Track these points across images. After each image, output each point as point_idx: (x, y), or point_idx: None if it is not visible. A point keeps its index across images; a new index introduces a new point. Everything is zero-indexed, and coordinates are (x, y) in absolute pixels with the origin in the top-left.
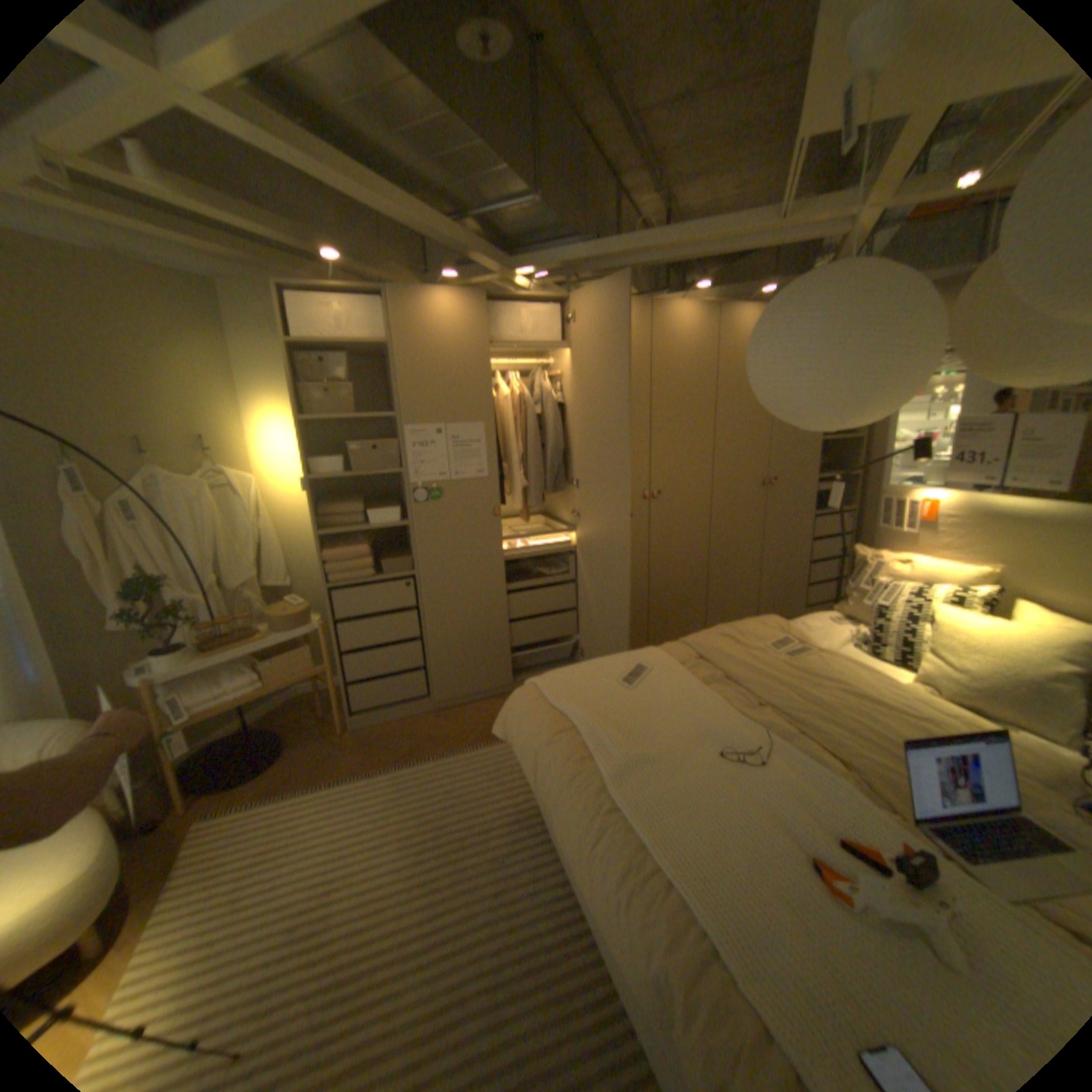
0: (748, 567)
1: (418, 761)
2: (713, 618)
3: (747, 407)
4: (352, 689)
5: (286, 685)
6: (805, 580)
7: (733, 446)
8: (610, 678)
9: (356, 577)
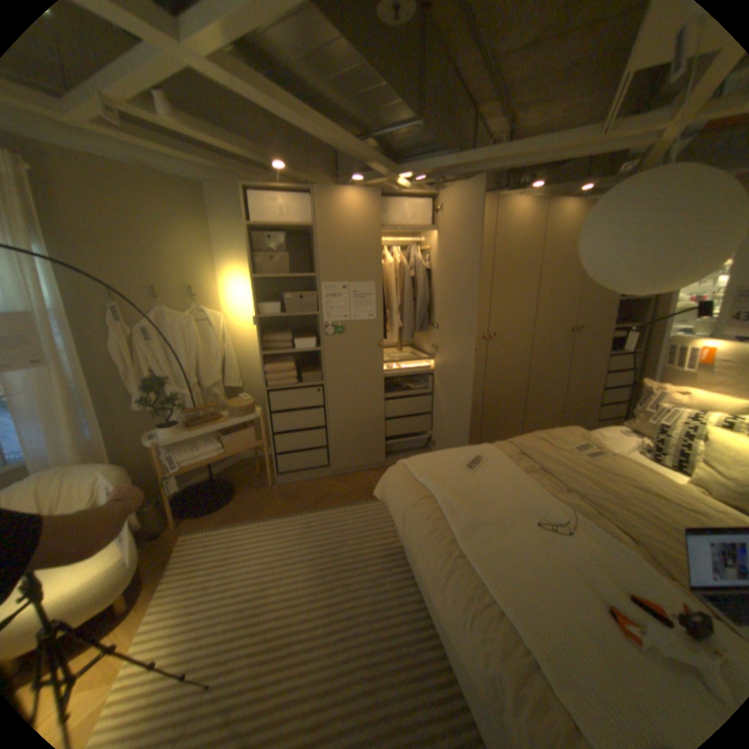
0: (557, 390)
1: (321, 508)
2: (529, 425)
3: (564, 274)
4: (279, 457)
5: (238, 451)
6: (600, 401)
7: (552, 302)
8: (458, 463)
9: (285, 383)
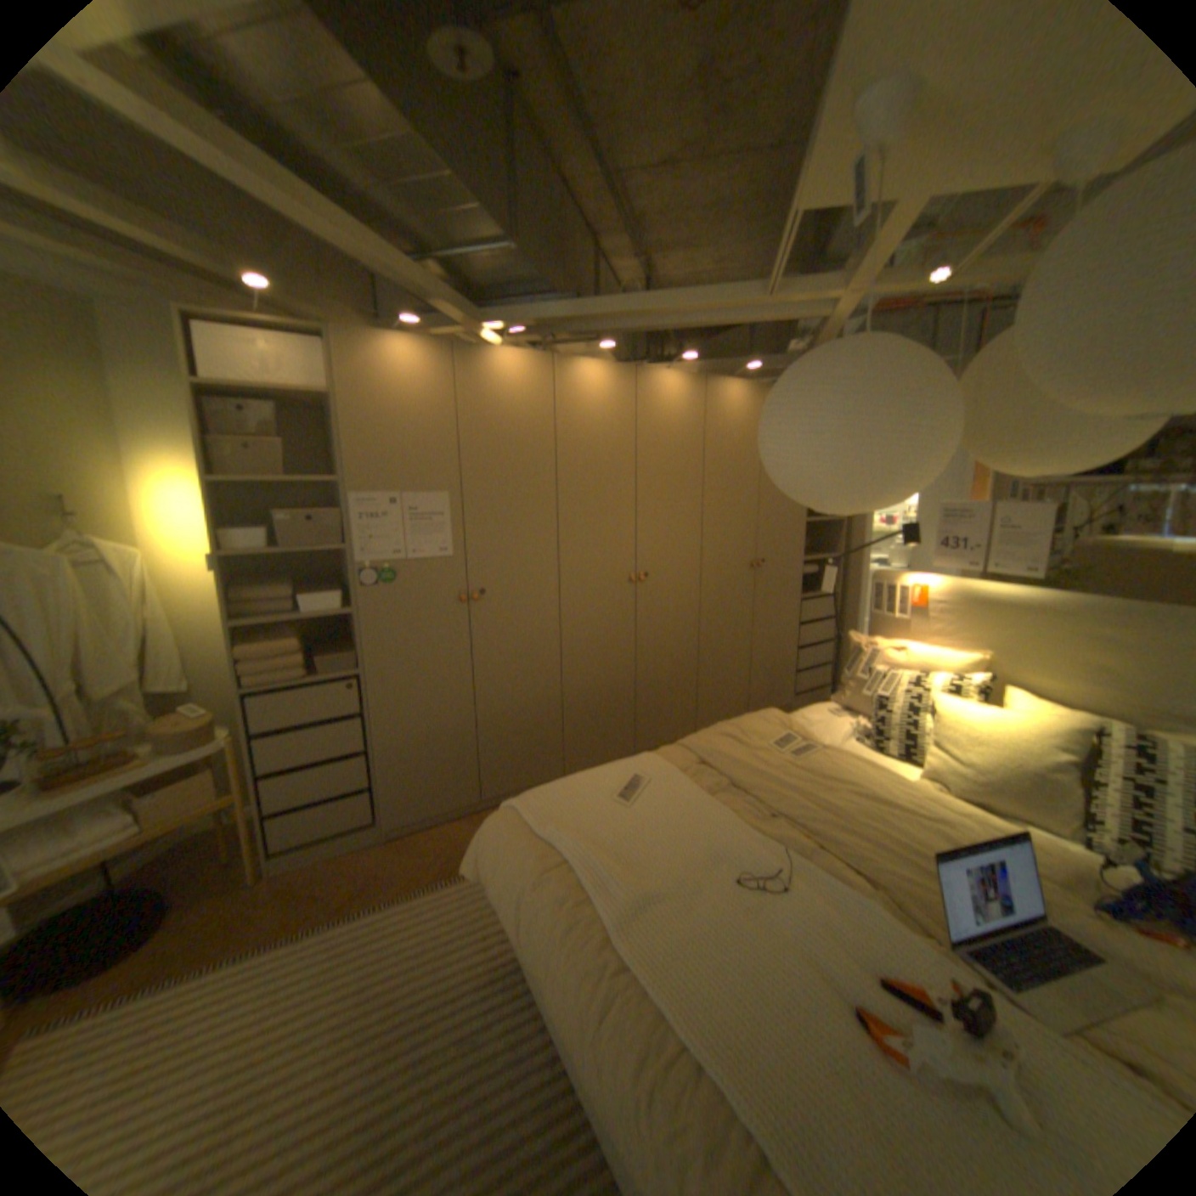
0: (738, 654)
1: (360, 914)
2: (704, 711)
3: (734, 486)
4: (271, 824)
5: (175, 827)
6: (794, 667)
7: (721, 526)
8: (604, 794)
9: (280, 680)
